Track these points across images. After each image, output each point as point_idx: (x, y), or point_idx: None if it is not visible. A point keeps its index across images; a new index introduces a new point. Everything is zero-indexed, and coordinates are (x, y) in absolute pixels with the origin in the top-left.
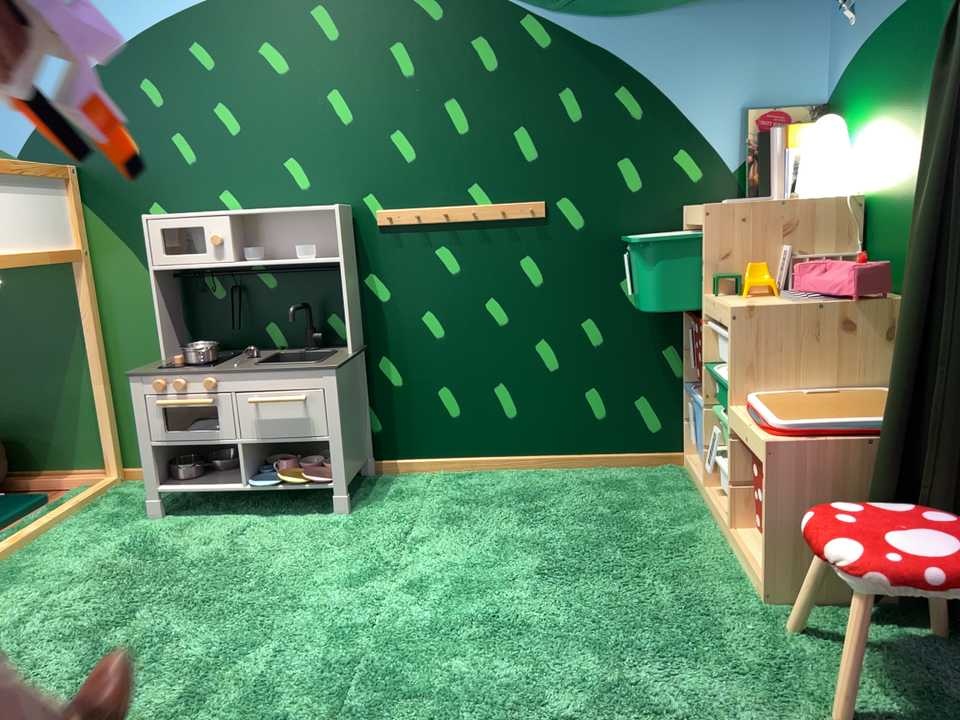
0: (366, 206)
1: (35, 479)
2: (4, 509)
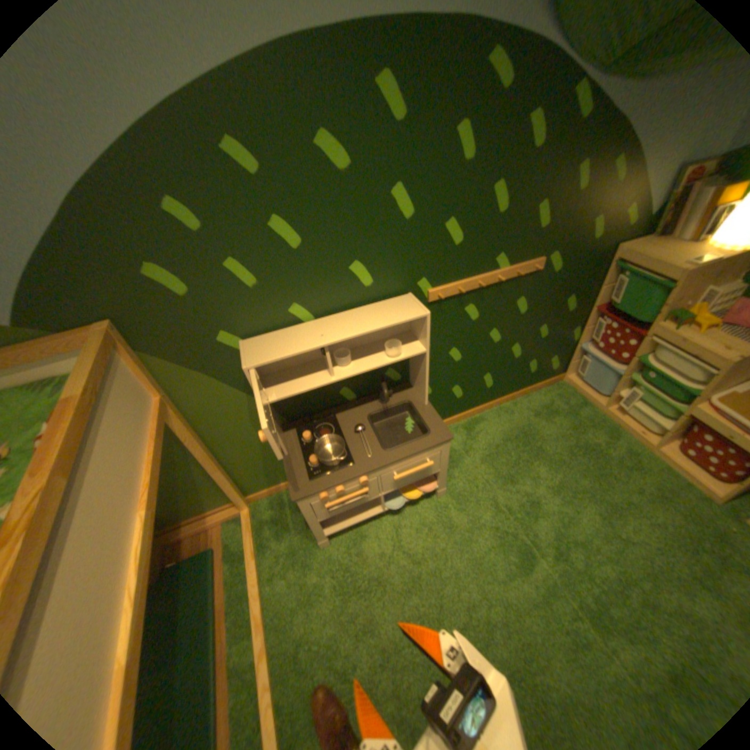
0: (420, 290)
1: (182, 535)
2: (196, 583)
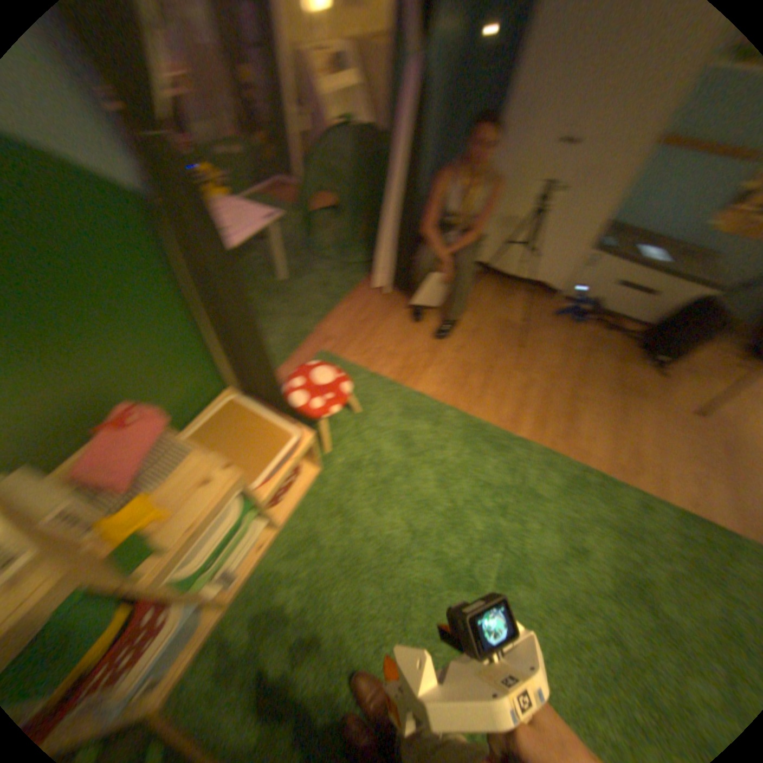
0: None
1: None
2: None
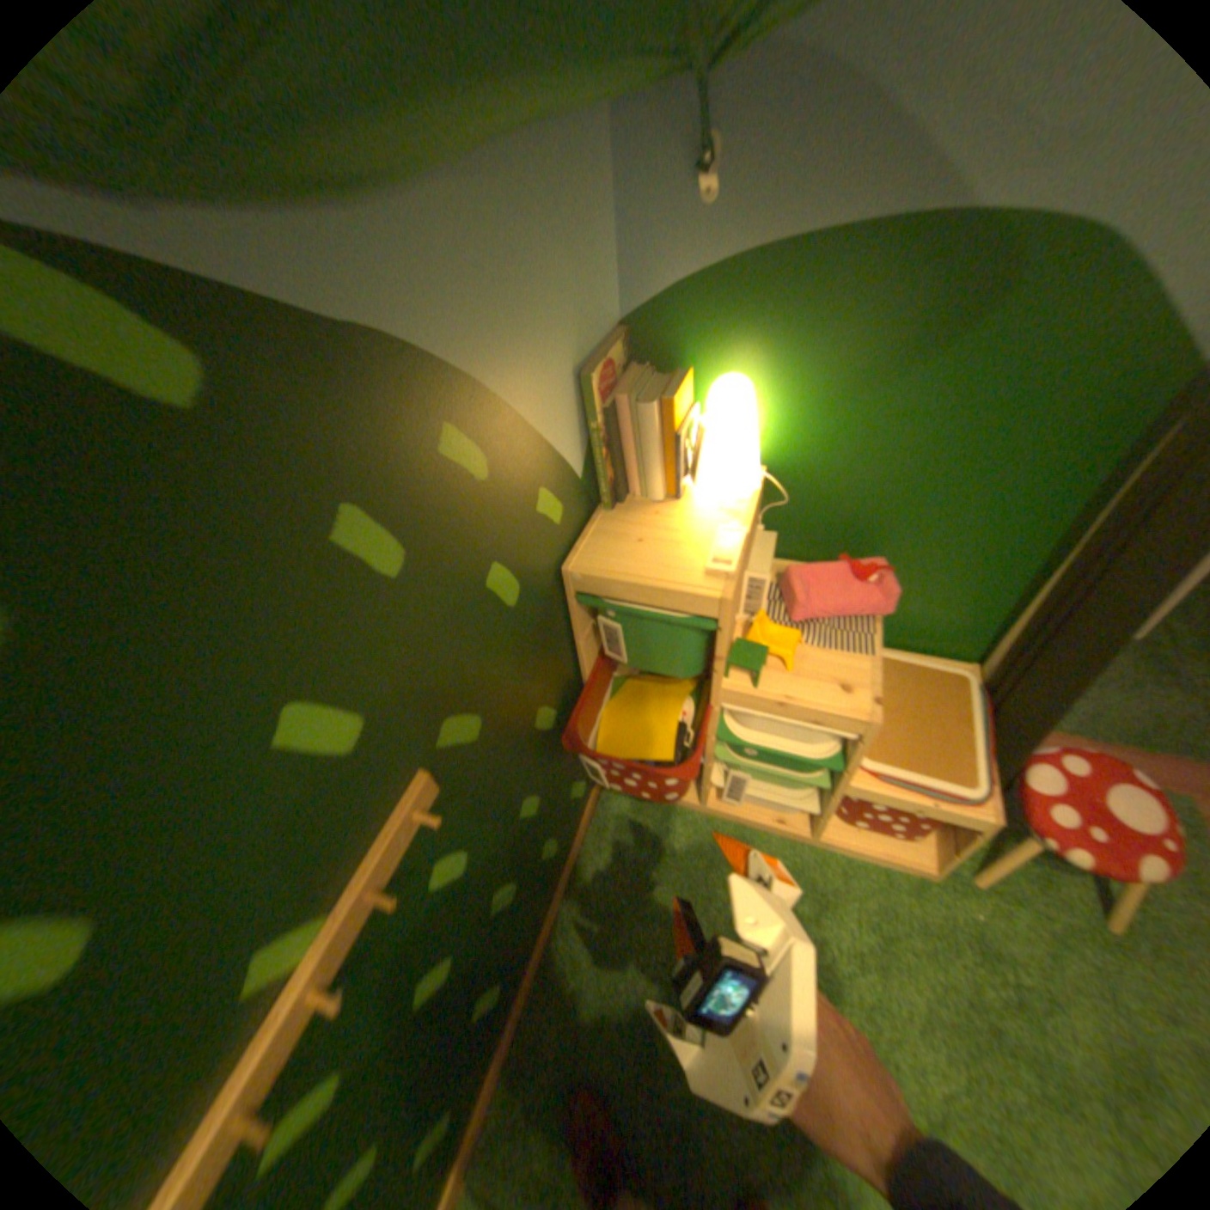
0: None
1: None
2: None
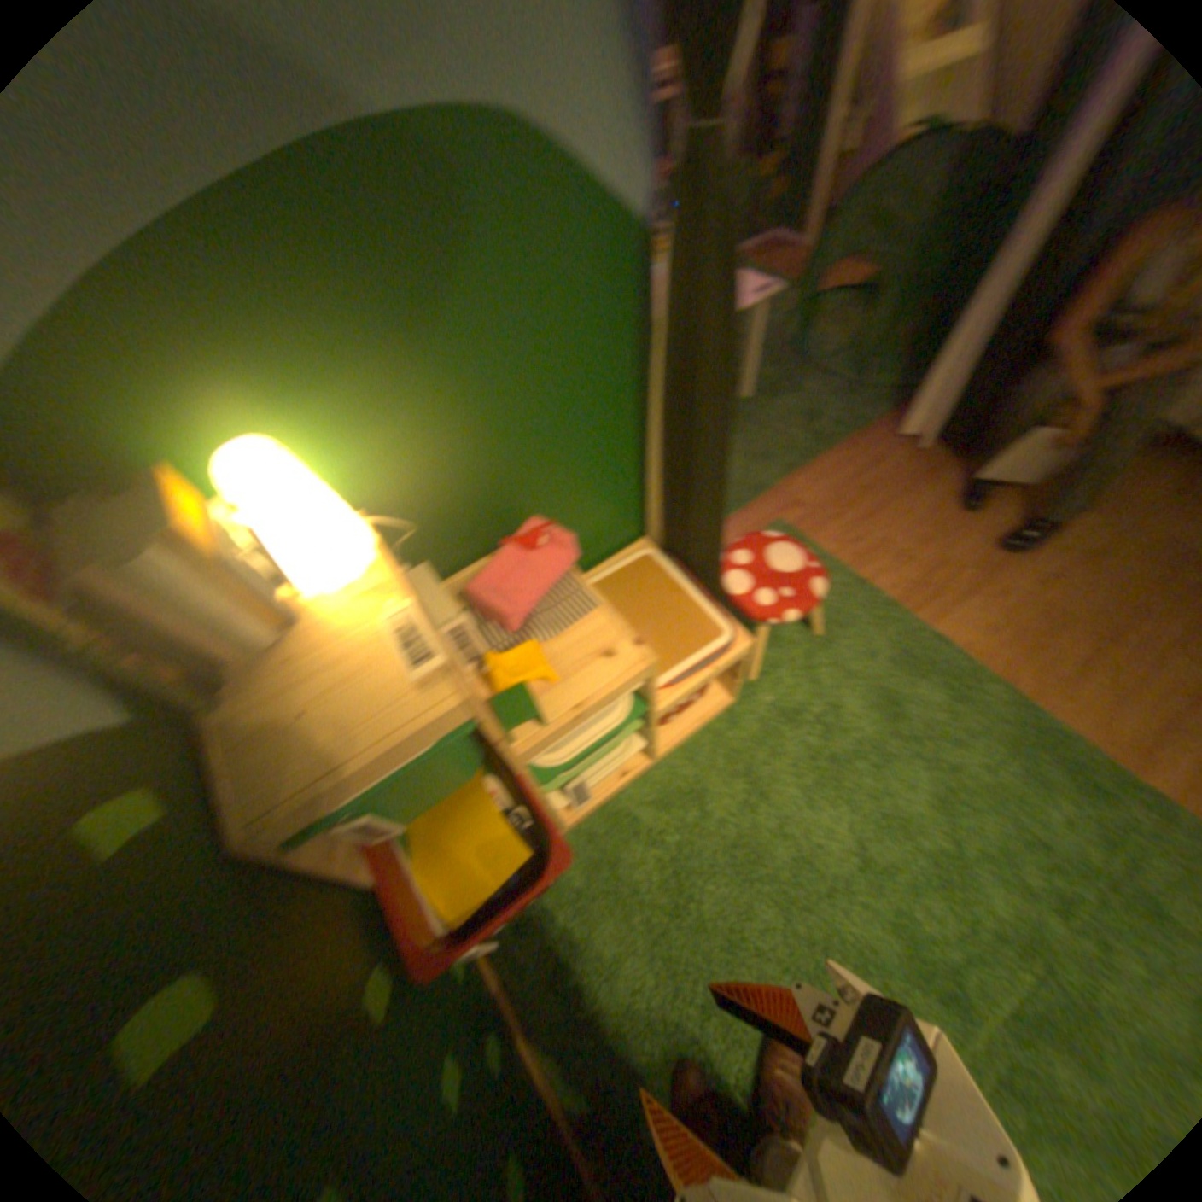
0: None
1: None
2: None
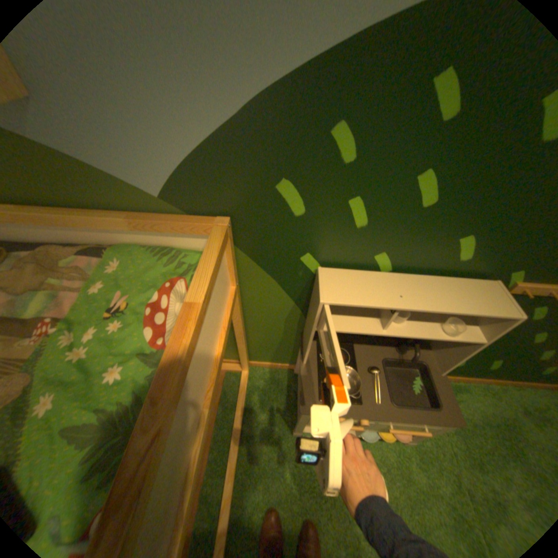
0: (510, 280)
1: None
2: None
